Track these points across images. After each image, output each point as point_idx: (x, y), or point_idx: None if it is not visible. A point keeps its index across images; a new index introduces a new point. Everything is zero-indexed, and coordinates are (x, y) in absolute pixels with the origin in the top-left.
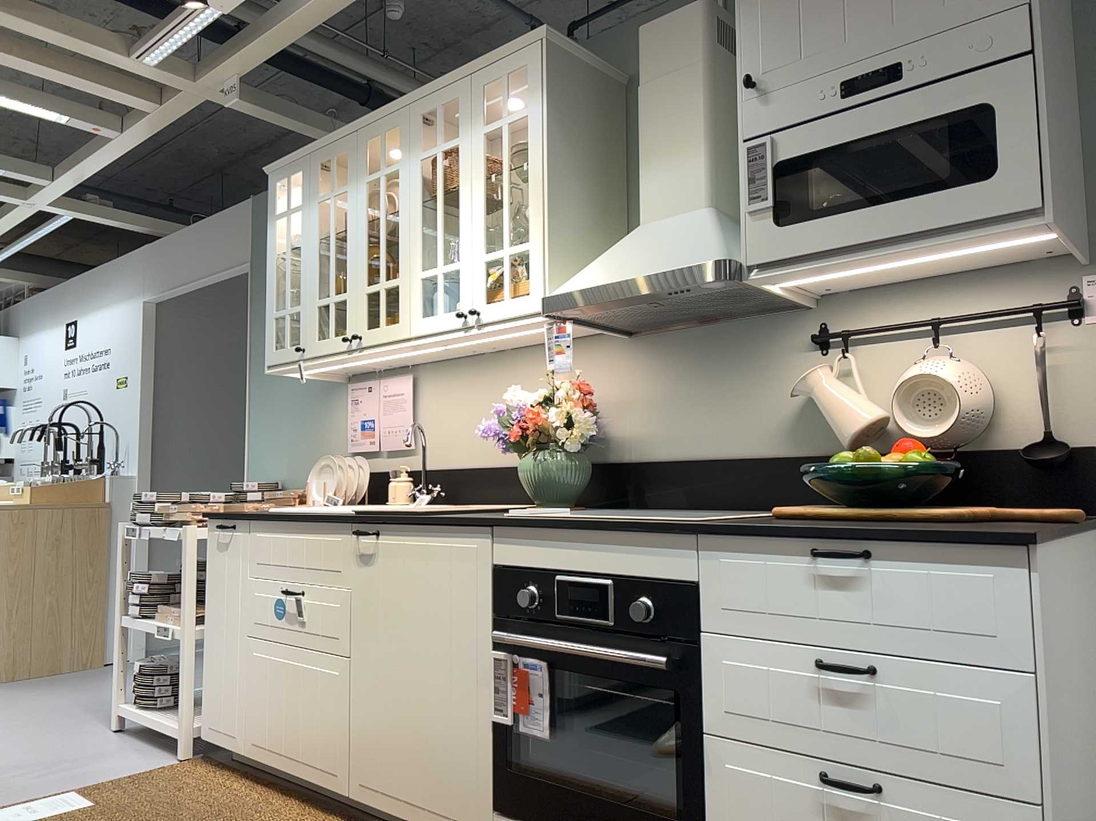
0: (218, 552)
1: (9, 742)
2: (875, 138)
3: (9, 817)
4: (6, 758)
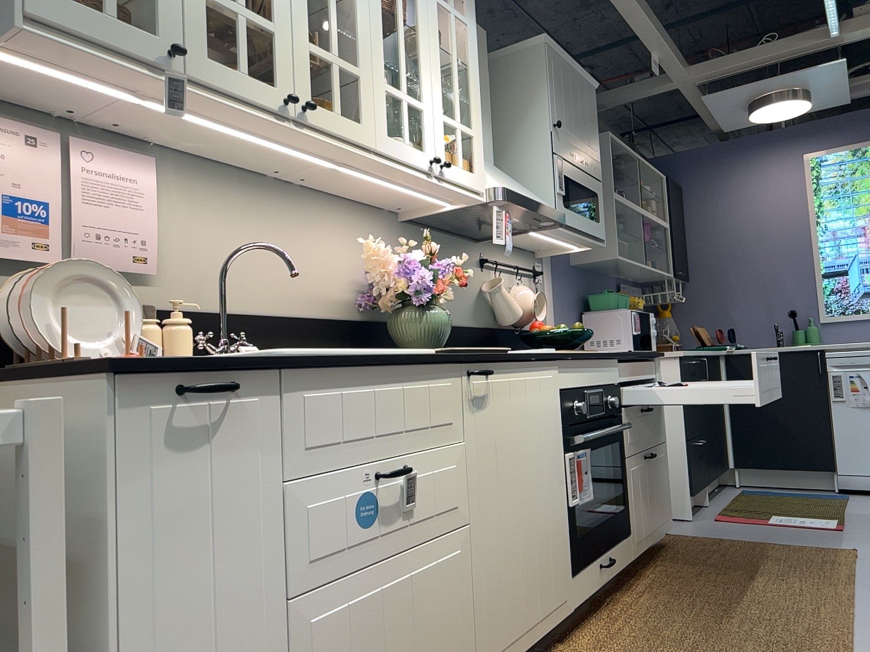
0: (168, 454)
1: None
2: (580, 186)
3: None
4: None
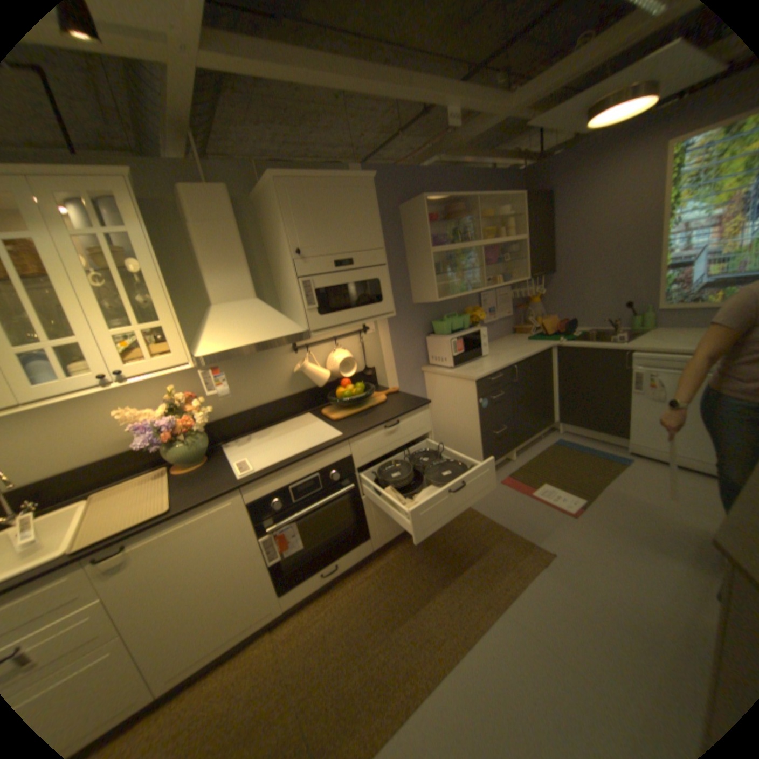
0: None
1: None
2: (348, 284)
3: None
4: None
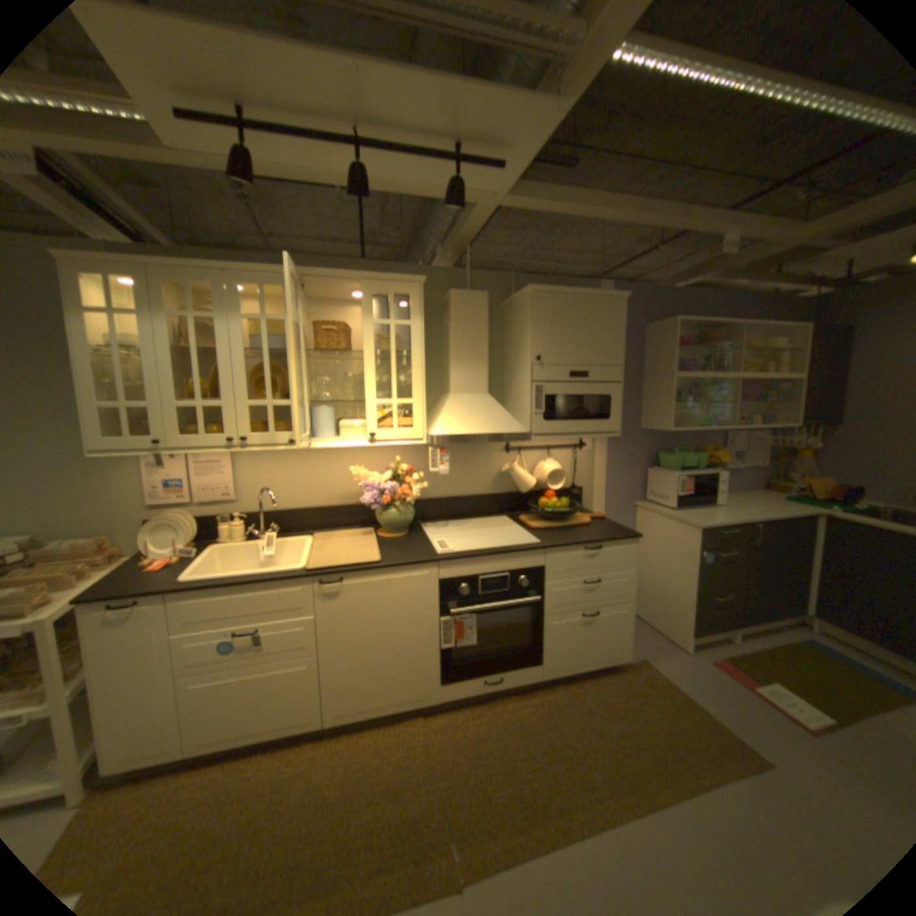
0: (108, 628)
1: None
2: (578, 396)
3: None
4: None
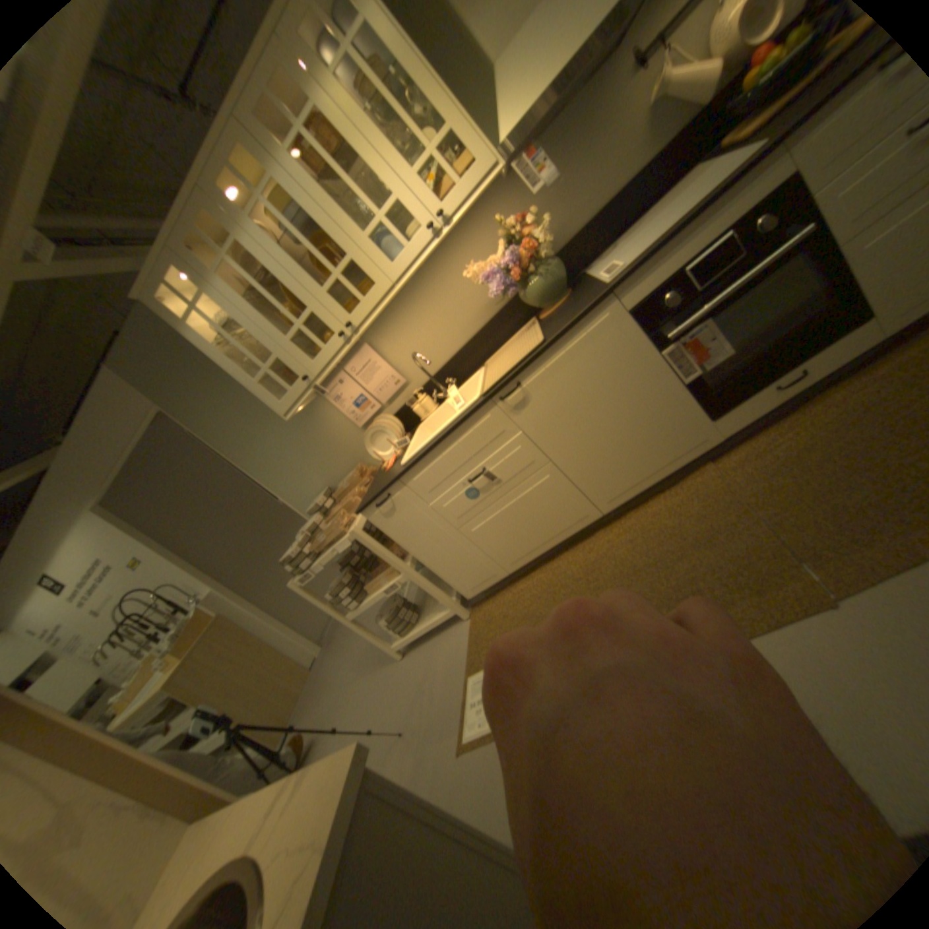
0: (391, 518)
1: (371, 721)
2: None
3: (476, 716)
4: (391, 723)
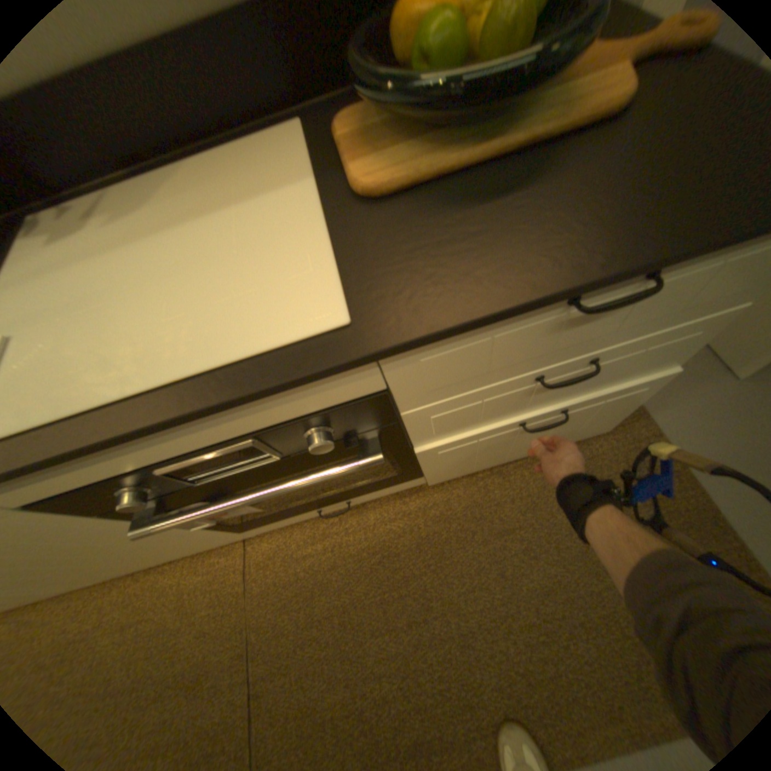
0: None
1: None
2: None
3: None
4: None
